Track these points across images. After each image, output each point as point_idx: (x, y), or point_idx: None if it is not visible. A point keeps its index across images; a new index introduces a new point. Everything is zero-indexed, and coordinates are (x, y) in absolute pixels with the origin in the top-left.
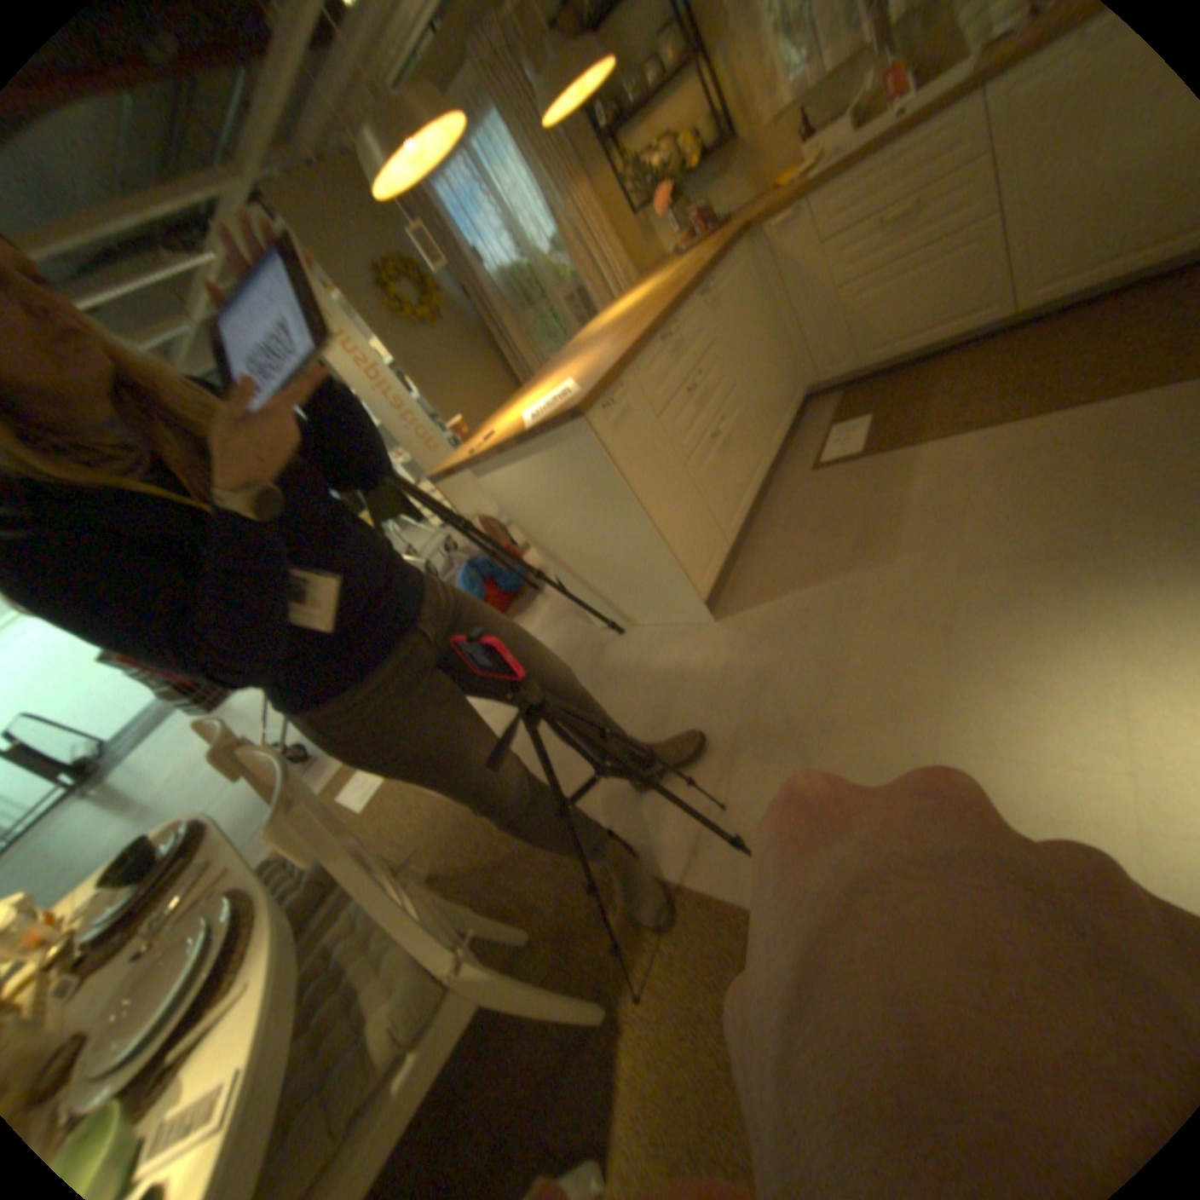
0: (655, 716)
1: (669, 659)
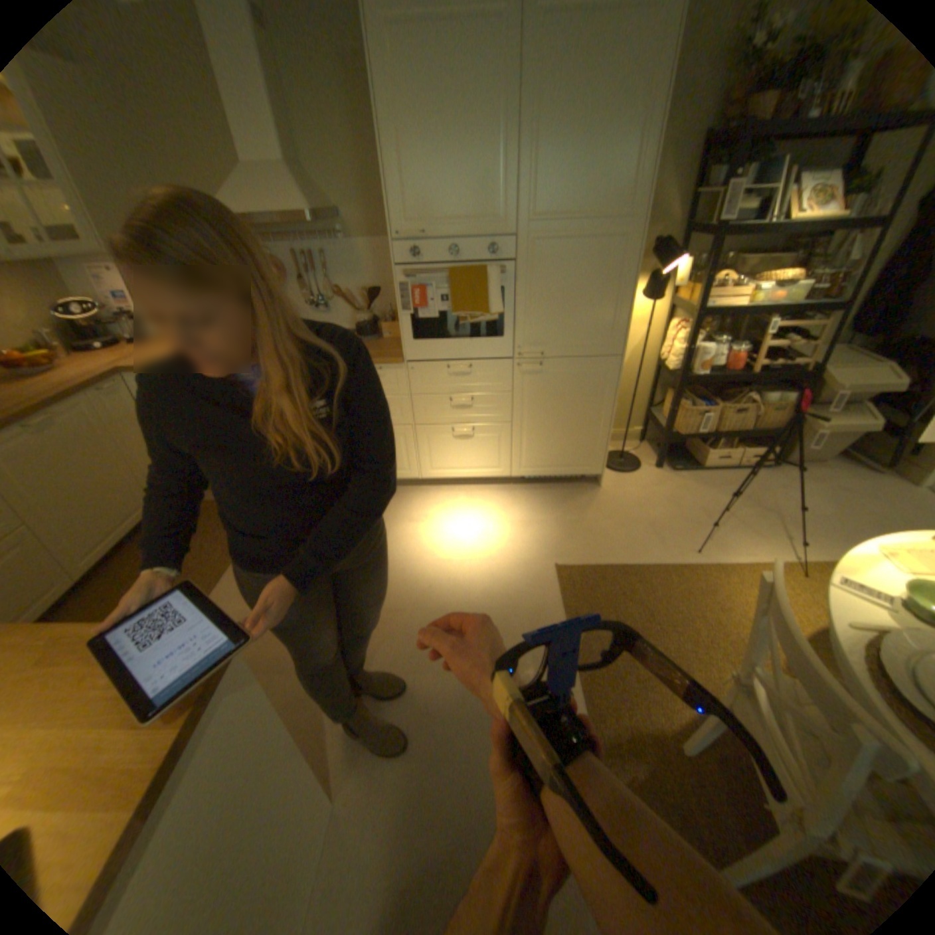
0: (459, 833)
1: (378, 857)
